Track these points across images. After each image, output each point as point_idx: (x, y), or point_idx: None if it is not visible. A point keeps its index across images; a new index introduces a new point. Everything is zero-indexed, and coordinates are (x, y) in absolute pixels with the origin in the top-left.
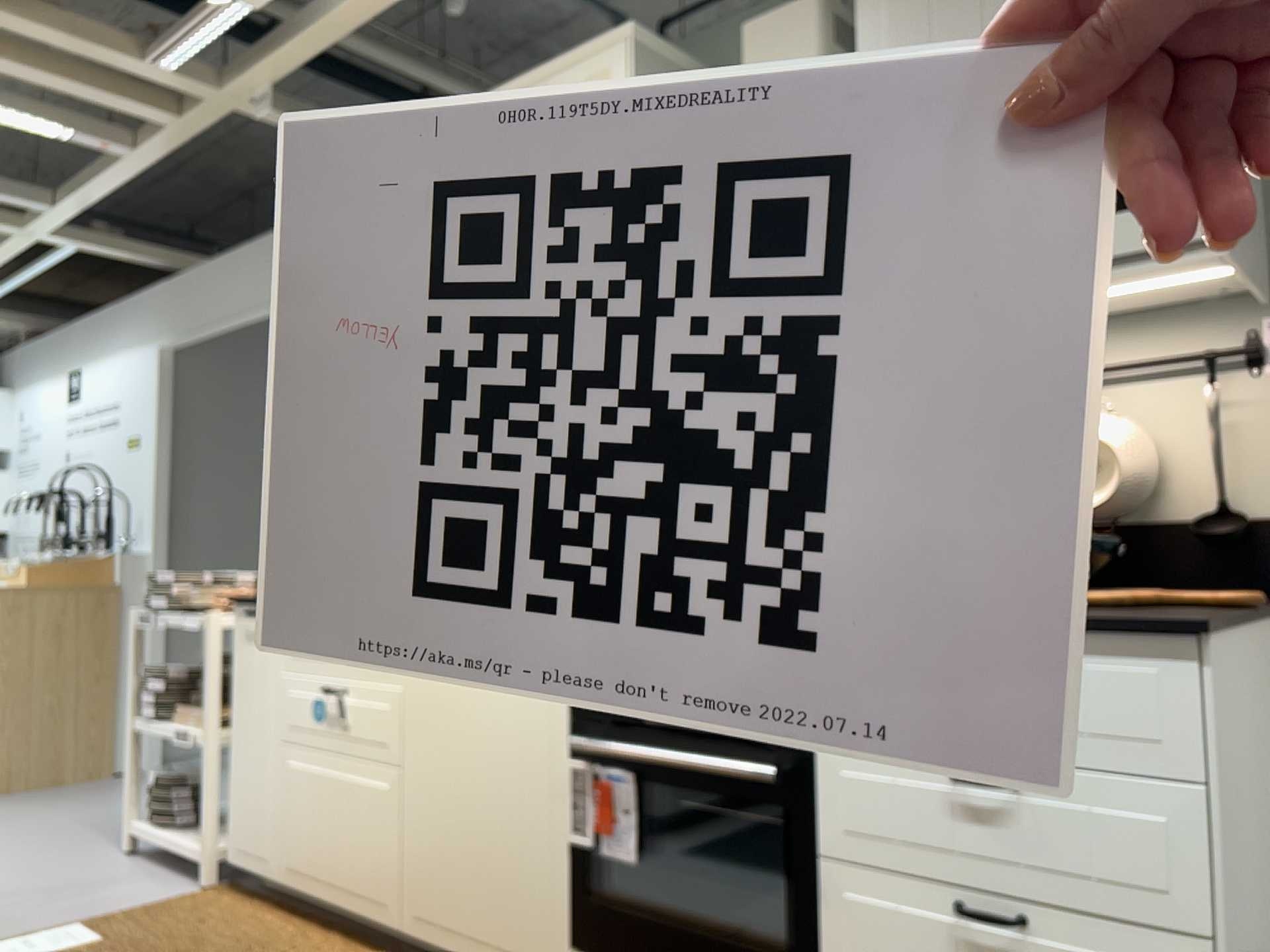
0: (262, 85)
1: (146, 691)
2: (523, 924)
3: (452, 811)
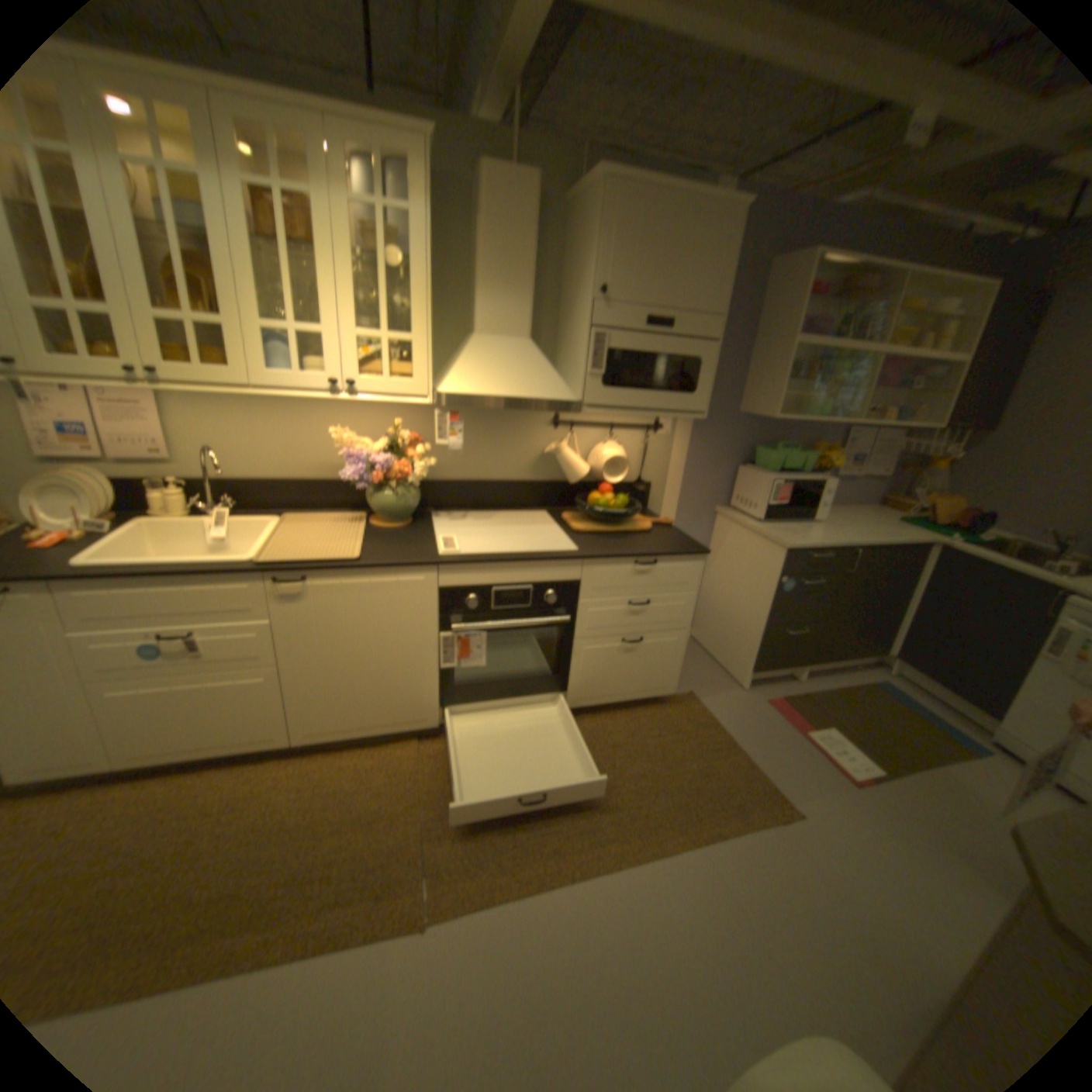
0: None
1: None
2: (406, 710)
3: (340, 678)
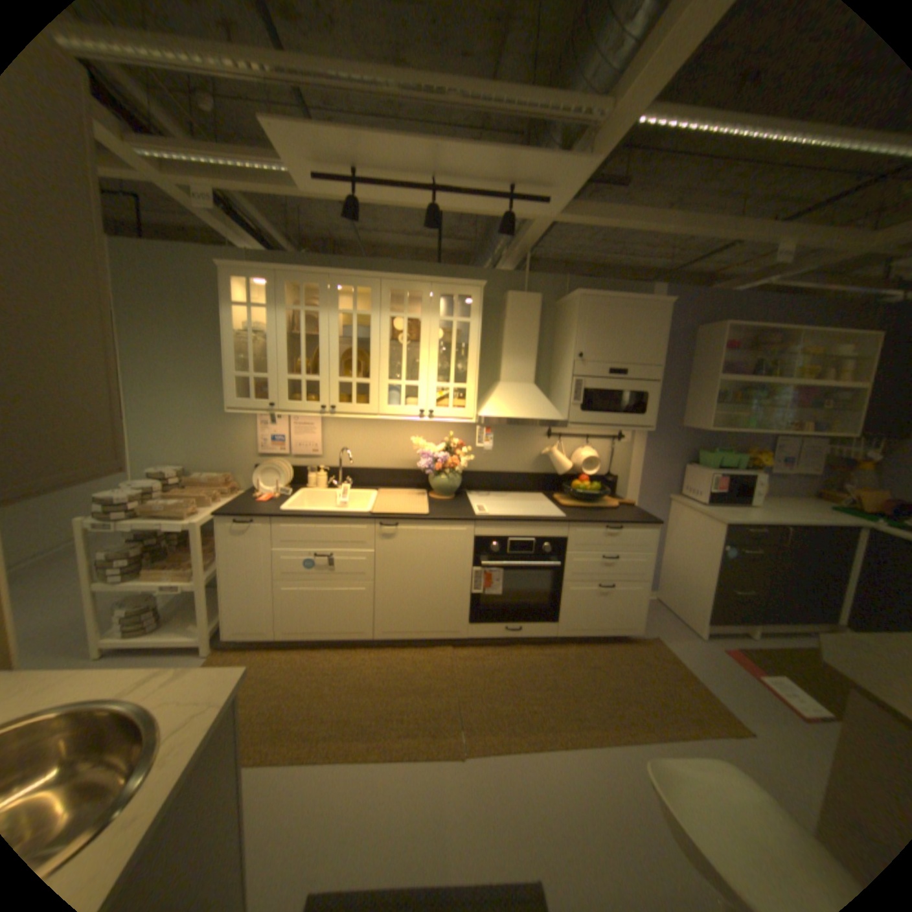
0: (204, 187)
1: (108, 569)
2: (447, 621)
3: (409, 592)
